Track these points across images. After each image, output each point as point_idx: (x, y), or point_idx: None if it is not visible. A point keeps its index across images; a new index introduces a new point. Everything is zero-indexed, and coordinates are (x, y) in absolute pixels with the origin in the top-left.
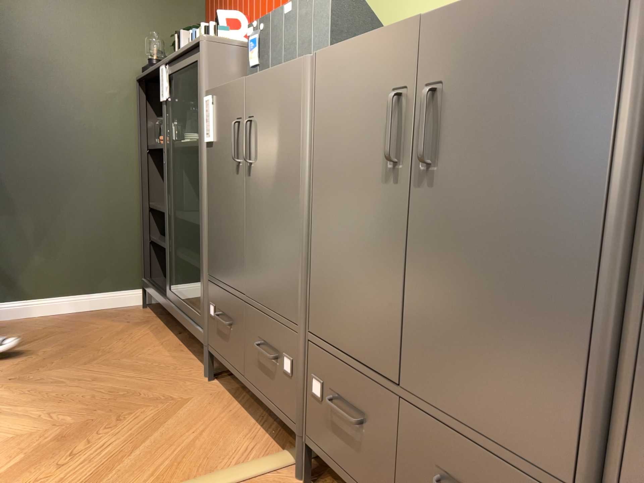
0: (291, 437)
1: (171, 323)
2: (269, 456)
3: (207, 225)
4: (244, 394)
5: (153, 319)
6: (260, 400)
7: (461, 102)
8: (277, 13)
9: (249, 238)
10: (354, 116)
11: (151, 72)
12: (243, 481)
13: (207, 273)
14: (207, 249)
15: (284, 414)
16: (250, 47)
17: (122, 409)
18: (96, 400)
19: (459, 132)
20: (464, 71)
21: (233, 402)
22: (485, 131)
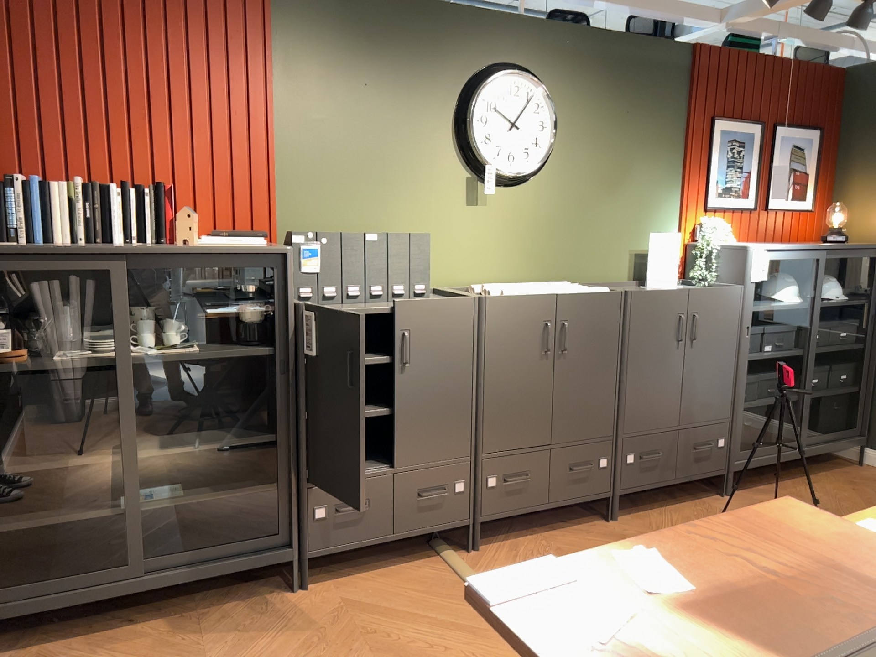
0: (418, 552)
1: (71, 631)
2: (444, 560)
3: (305, 433)
4: (342, 571)
5: (30, 651)
6: (421, 534)
7: (577, 328)
8: (351, 233)
9: (402, 422)
10: (520, 332)
11: (32, 252)
12: (471, 570)
13: (306, 481)
14: (306, 458)
15: (455, 522)
16: (302, 253)
17: (349, 634)
18: (322, 655)
19: (576, 339)
20: (577, 318)
21: (355, 576)
22: (585, 338)
